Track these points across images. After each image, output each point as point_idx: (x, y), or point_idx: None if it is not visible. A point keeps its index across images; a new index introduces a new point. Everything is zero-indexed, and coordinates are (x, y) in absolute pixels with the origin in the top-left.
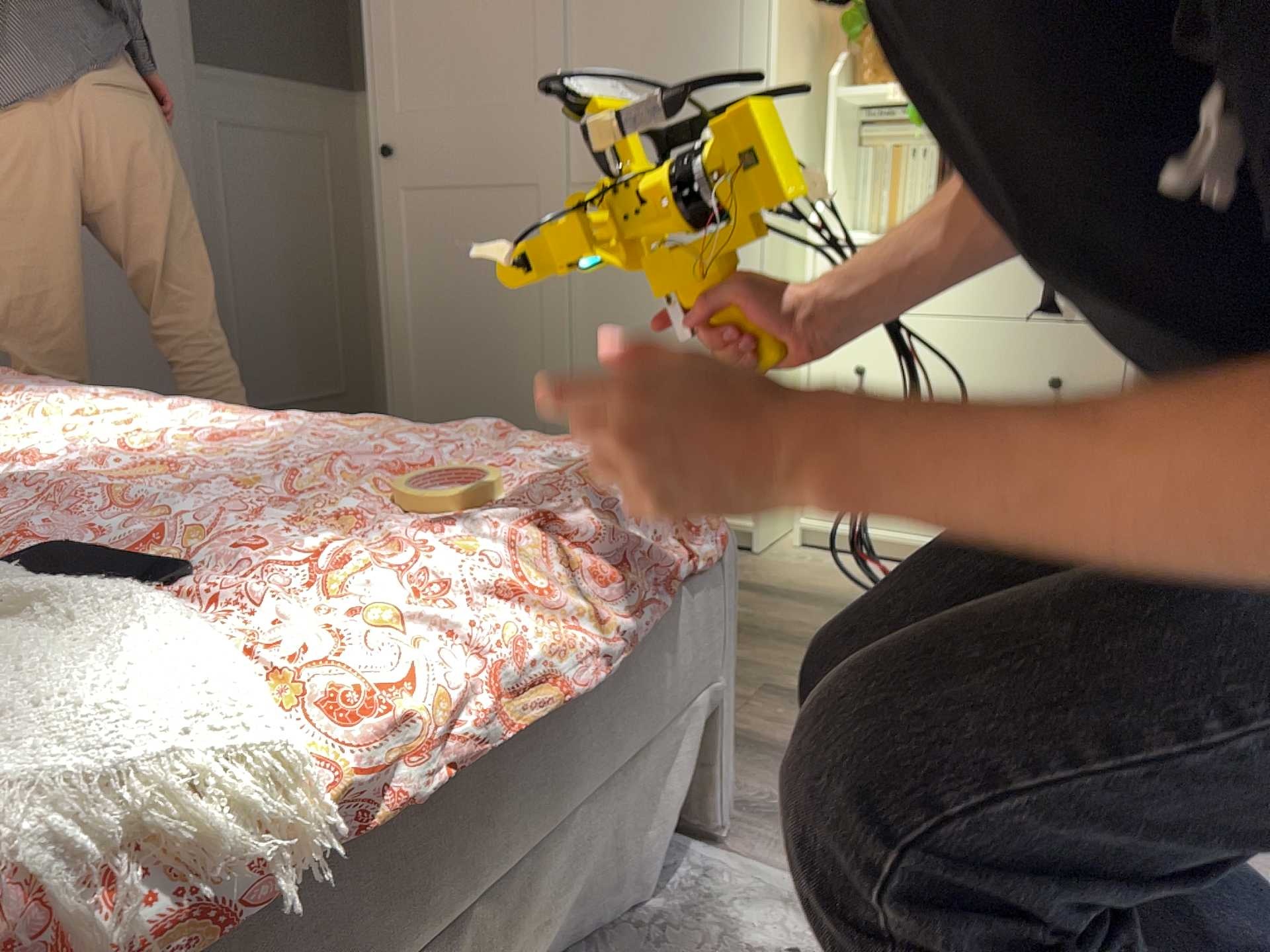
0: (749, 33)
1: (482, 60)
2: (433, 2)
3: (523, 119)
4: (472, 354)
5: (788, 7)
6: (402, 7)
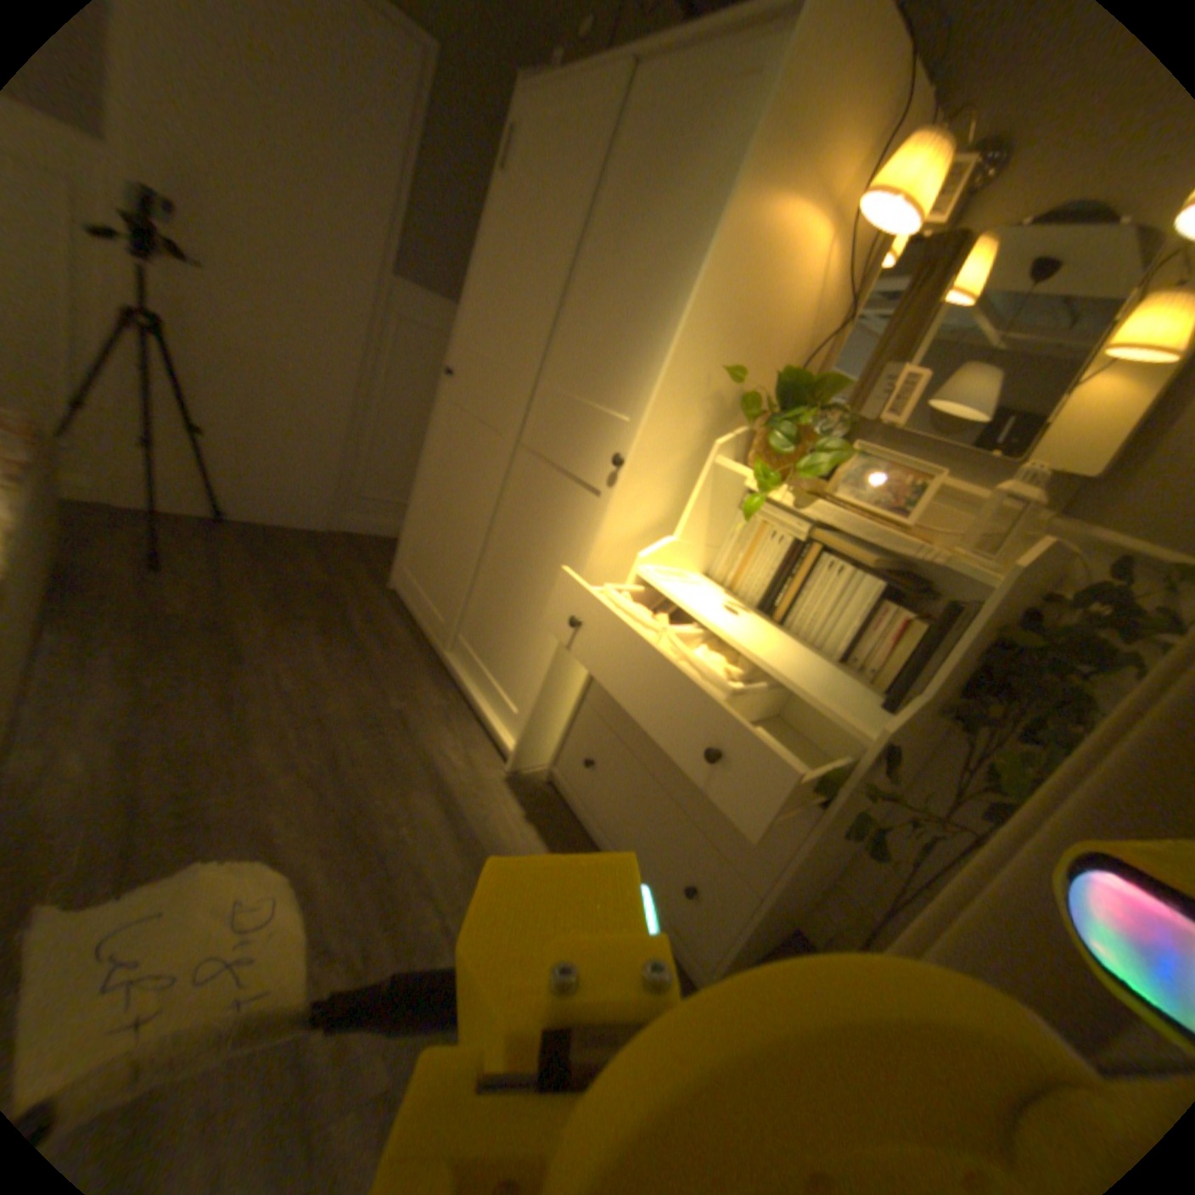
0: (651, 378)
1: (509, 329)
2: (501, 276)
3: (511, 383)
4: (443, 528)
5: (688, 367)
6: (488, 273)
